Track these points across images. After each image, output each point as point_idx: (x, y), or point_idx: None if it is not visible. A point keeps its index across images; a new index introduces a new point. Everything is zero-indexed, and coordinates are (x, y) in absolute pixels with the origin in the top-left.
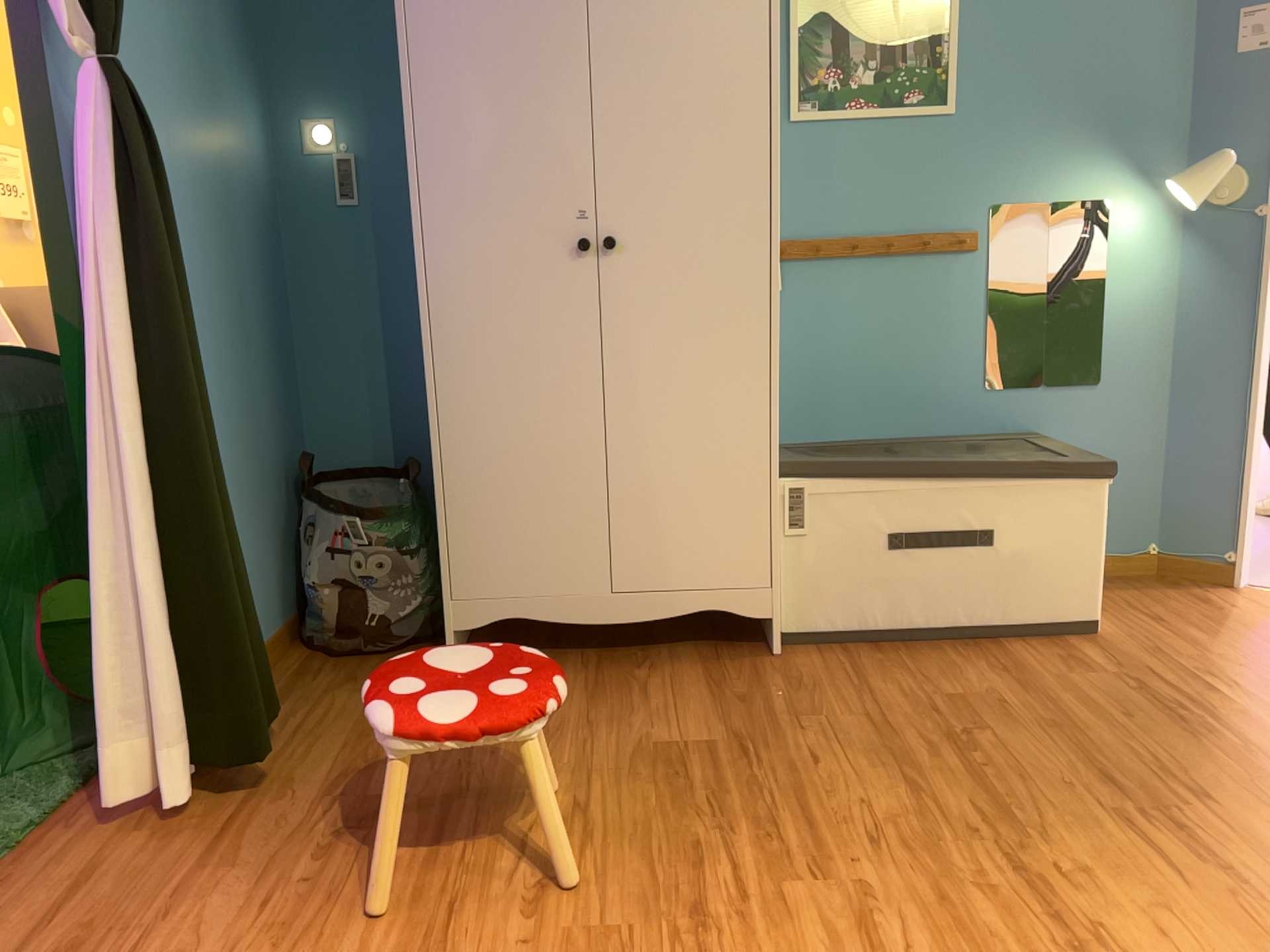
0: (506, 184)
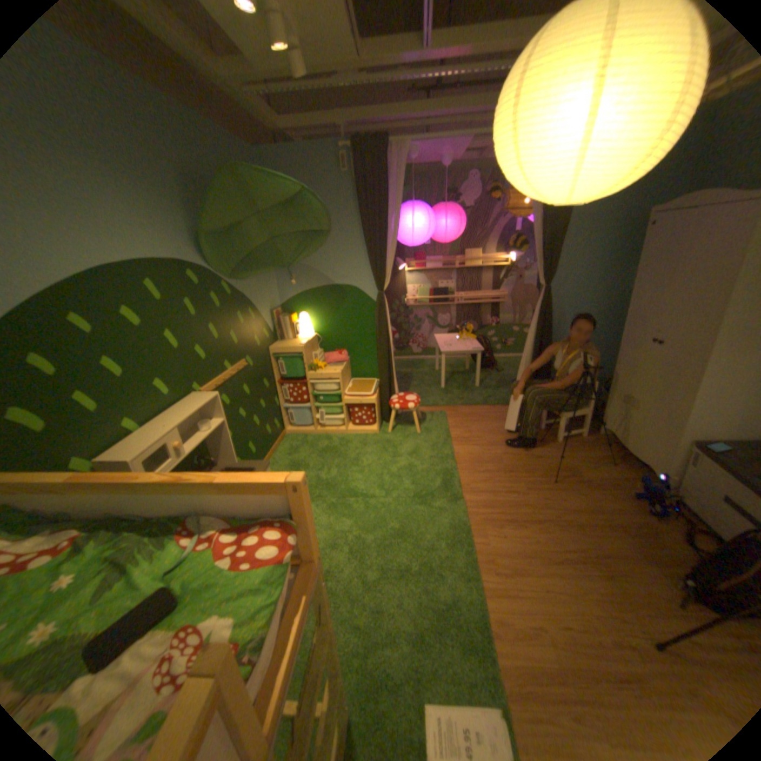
0: (646, 317)
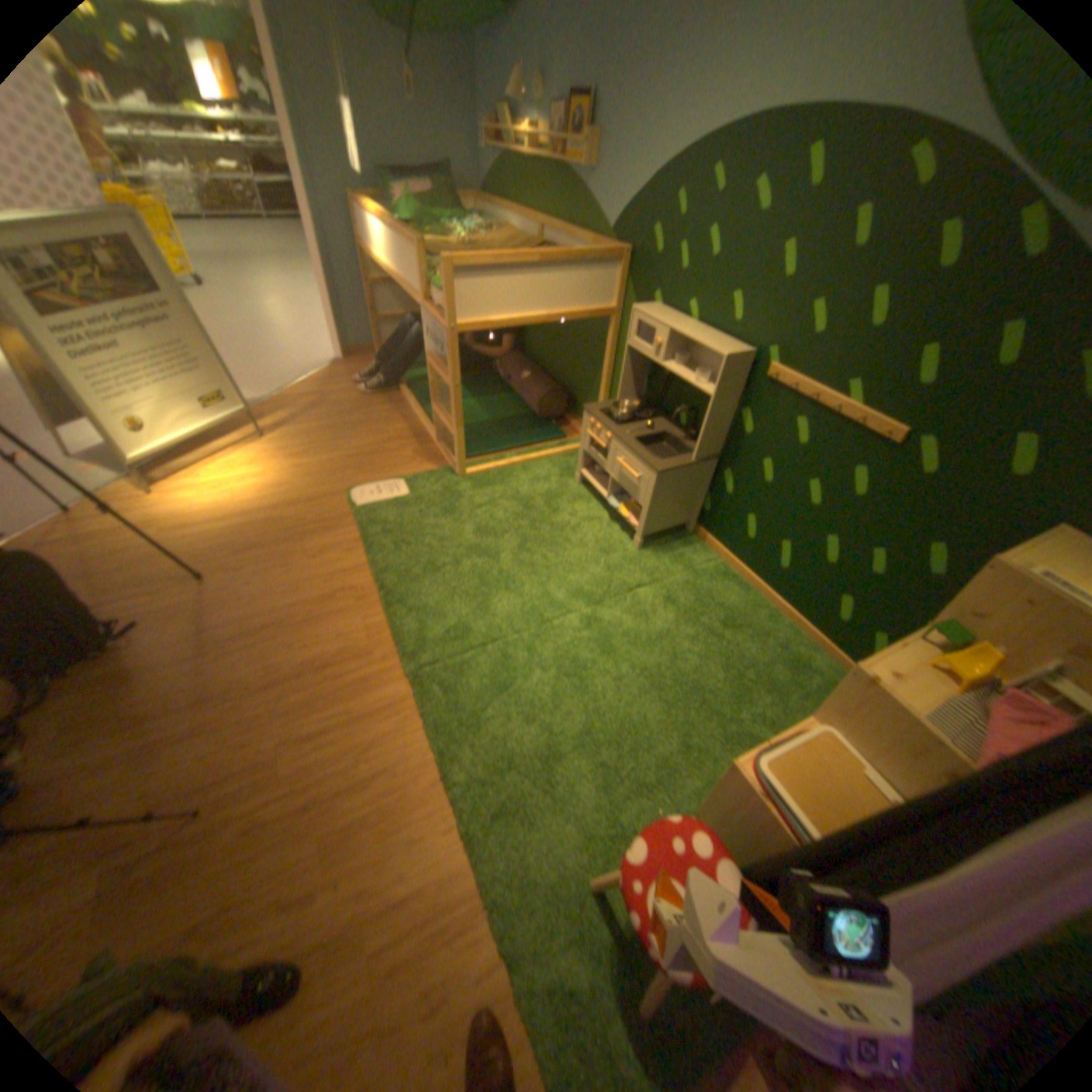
0: None
